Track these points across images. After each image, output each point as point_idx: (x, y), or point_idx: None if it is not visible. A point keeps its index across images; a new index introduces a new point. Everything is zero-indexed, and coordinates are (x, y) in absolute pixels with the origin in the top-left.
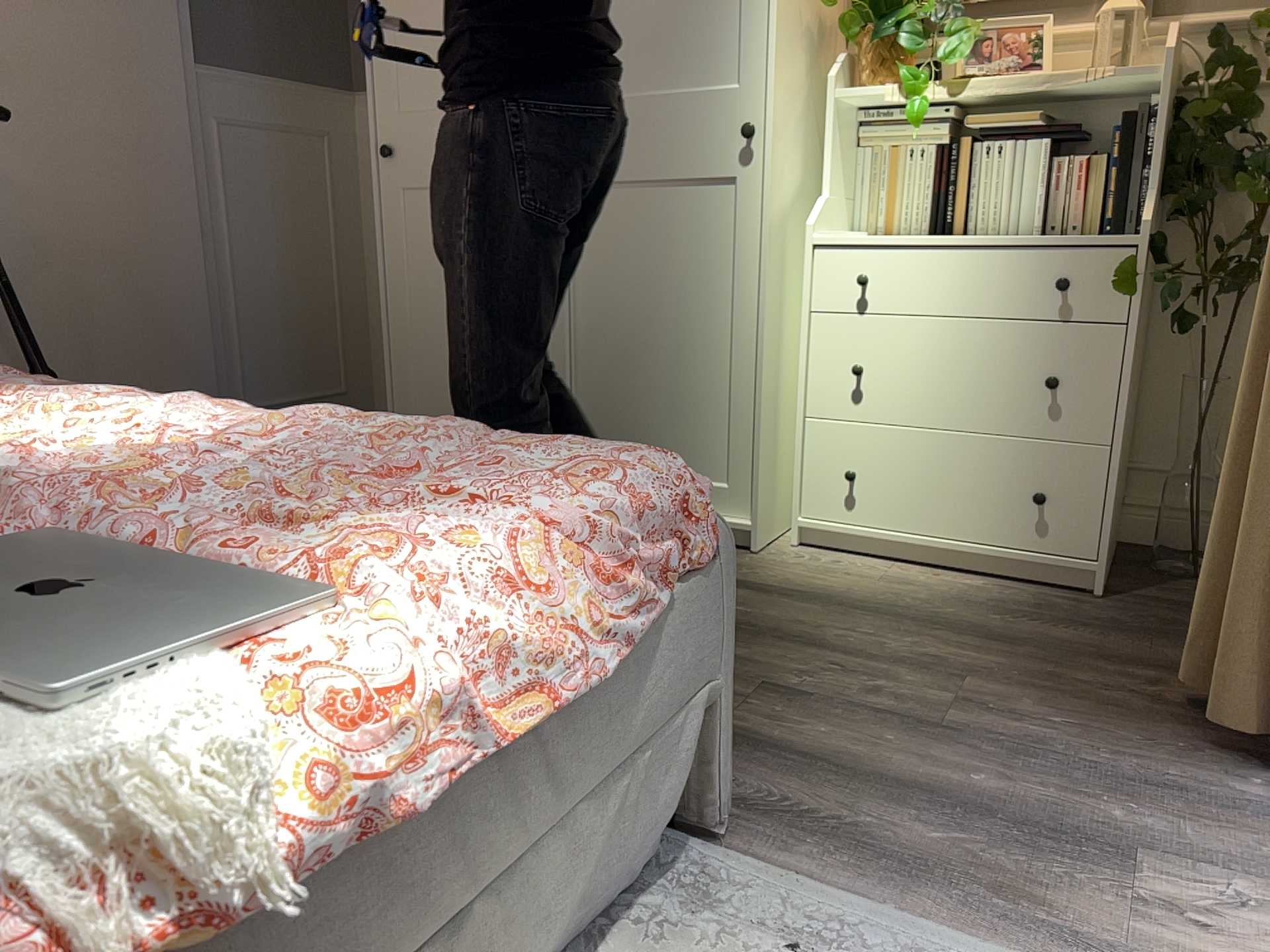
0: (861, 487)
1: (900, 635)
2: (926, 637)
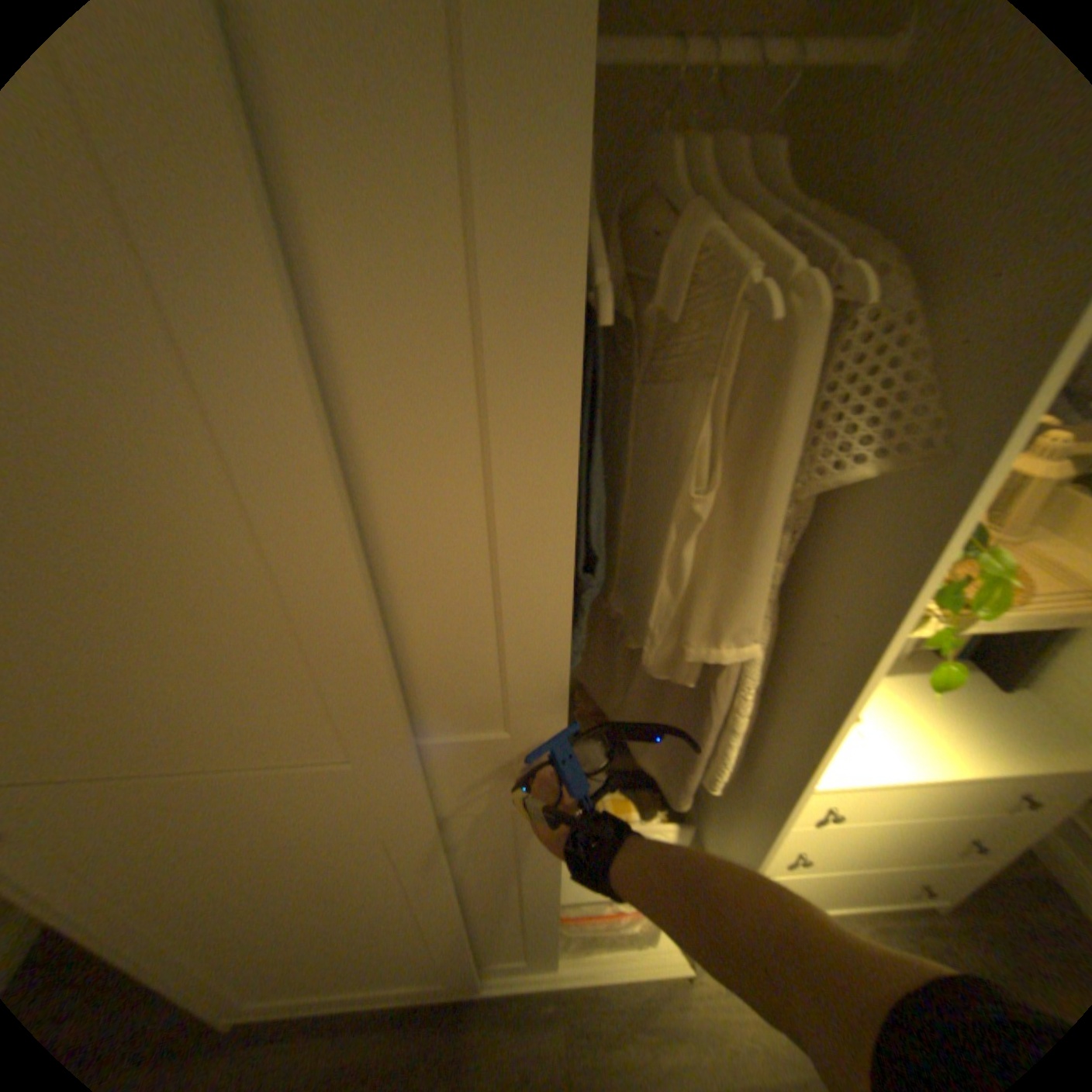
0: None
1: None
2: None
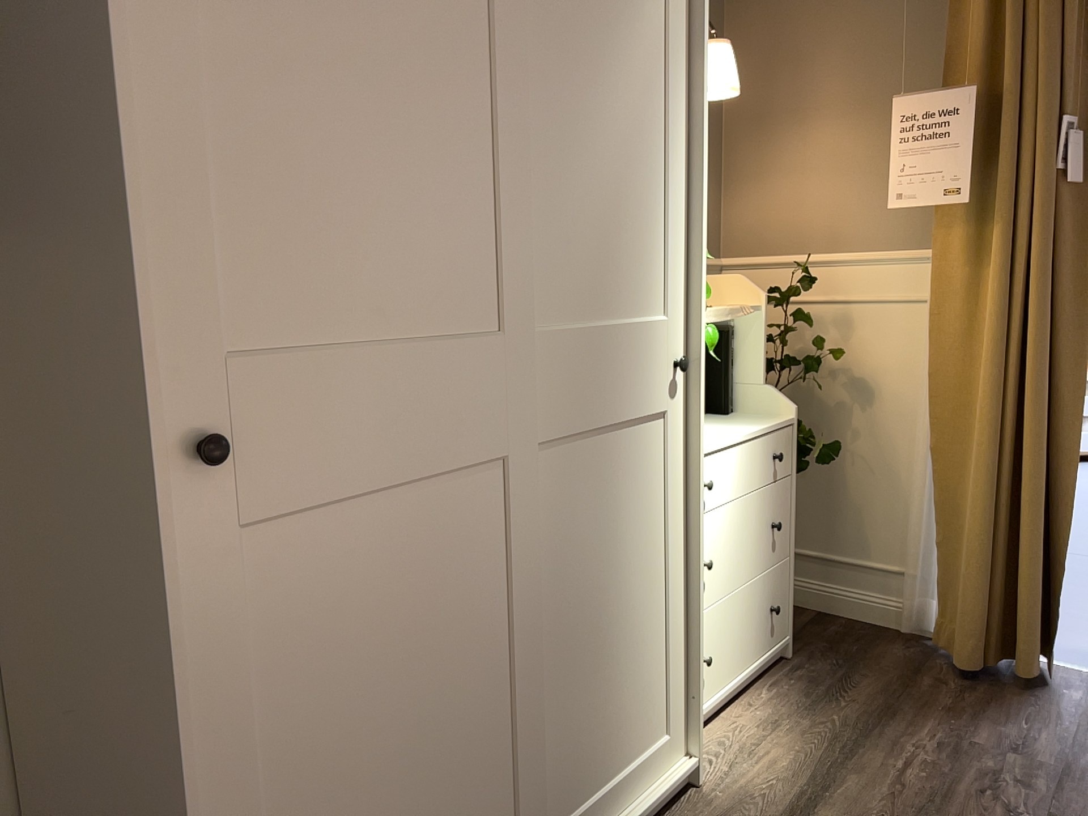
0: (707, 667)
1: (892, 749)
2: (893, 739)
